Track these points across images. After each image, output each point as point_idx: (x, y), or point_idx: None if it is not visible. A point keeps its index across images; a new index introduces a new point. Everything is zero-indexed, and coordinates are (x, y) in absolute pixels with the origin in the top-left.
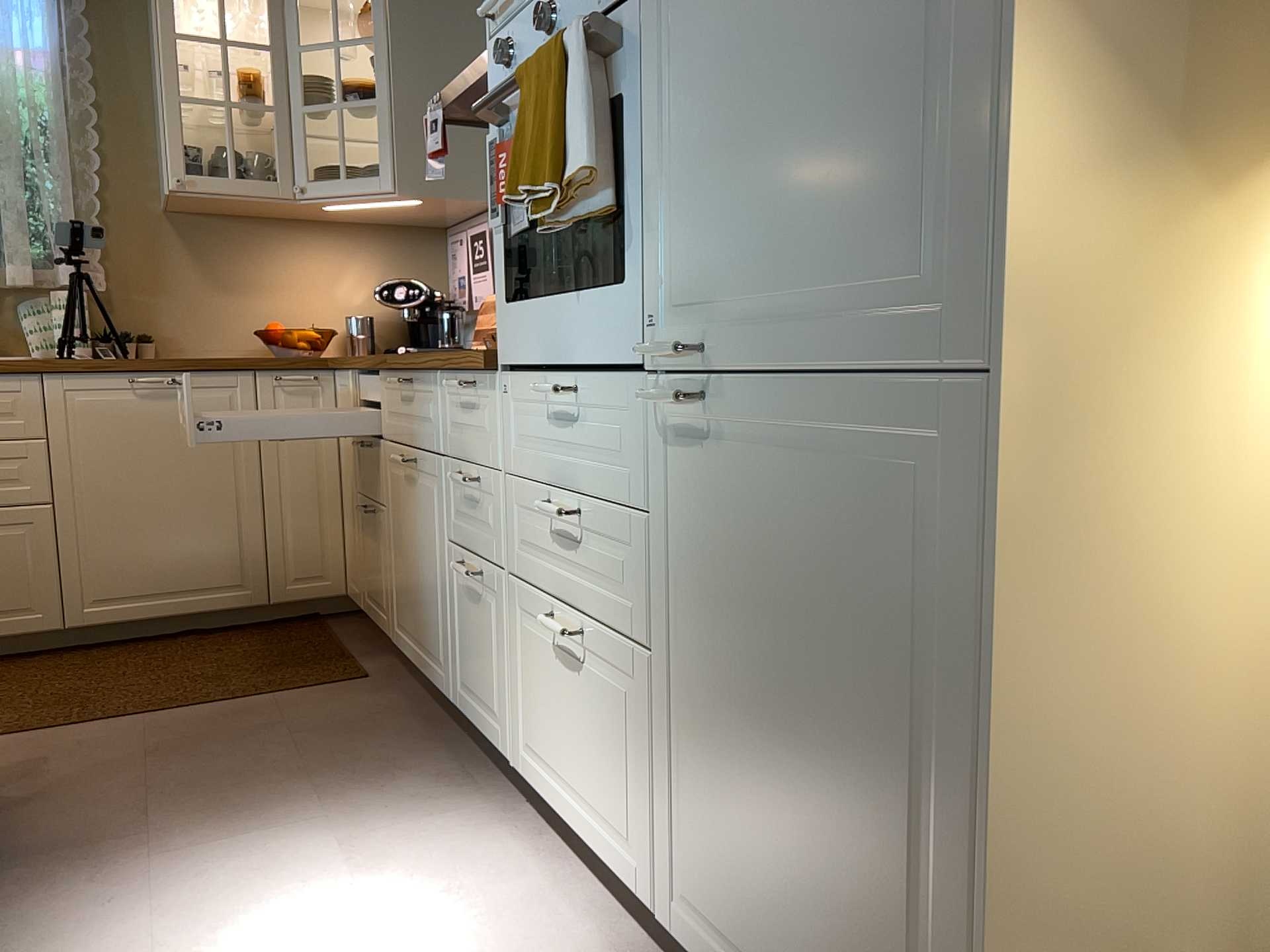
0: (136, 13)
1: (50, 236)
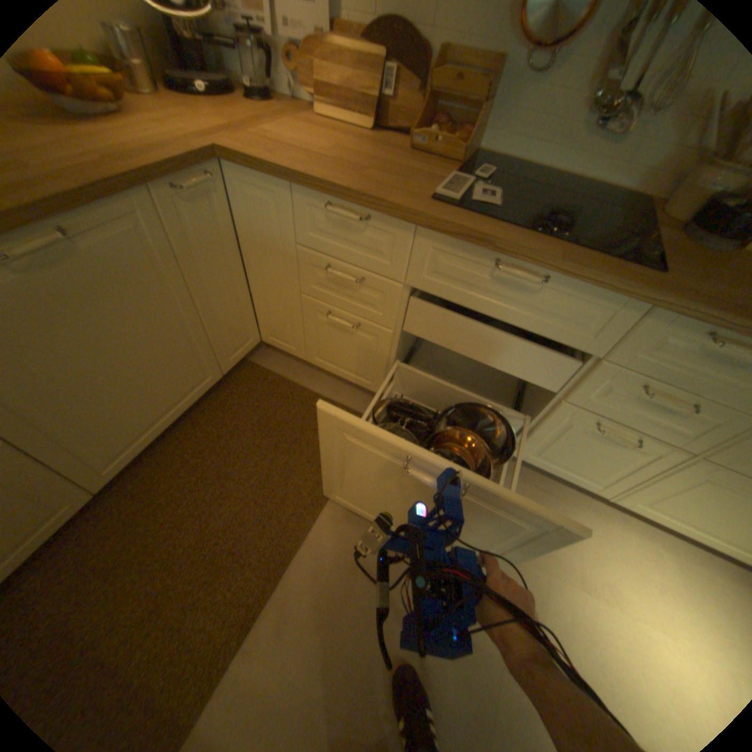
0: None
1: None
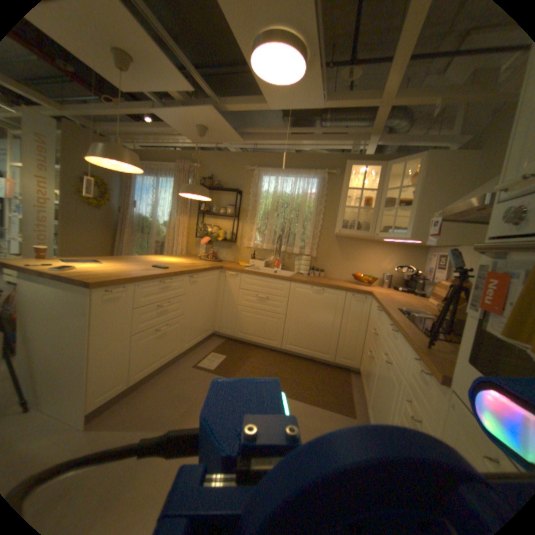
0: (340, 181)
1: (305, 241)
